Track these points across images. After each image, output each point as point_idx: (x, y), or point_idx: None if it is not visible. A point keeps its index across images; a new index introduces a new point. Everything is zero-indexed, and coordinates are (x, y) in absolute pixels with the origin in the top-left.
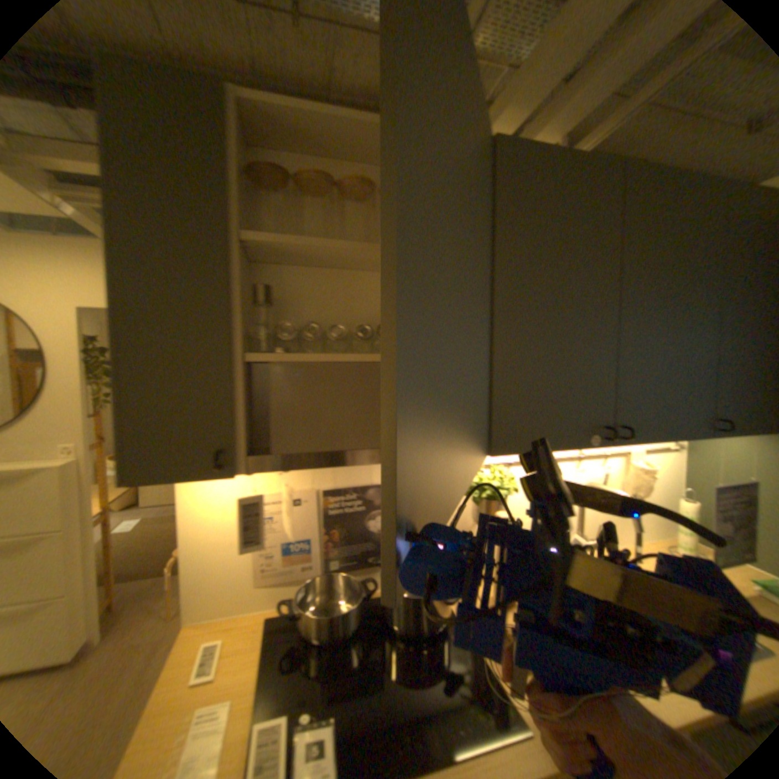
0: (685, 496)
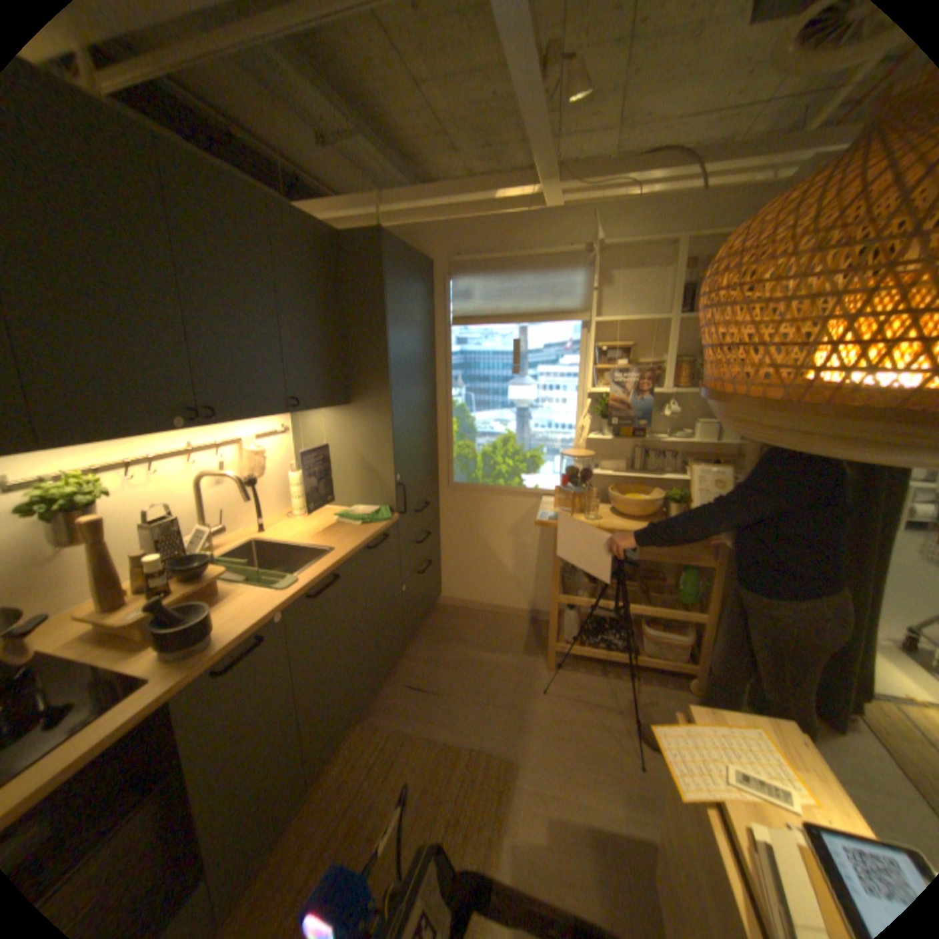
0: (291, 470)
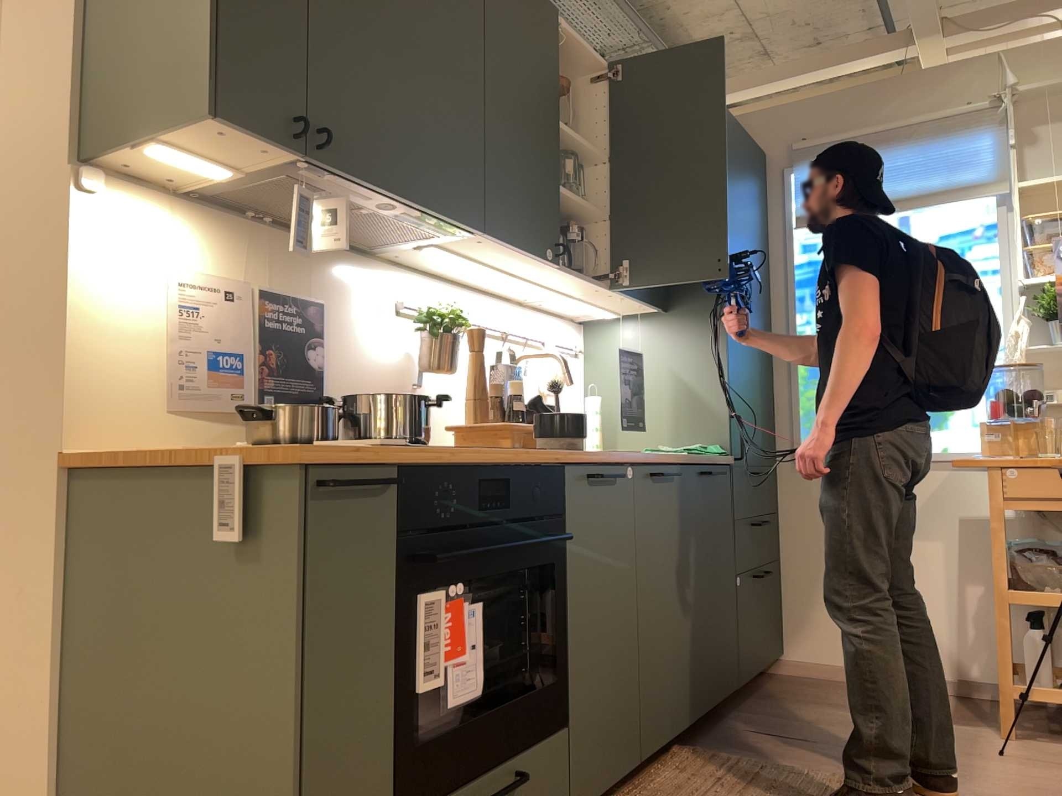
0: (590, 395)
